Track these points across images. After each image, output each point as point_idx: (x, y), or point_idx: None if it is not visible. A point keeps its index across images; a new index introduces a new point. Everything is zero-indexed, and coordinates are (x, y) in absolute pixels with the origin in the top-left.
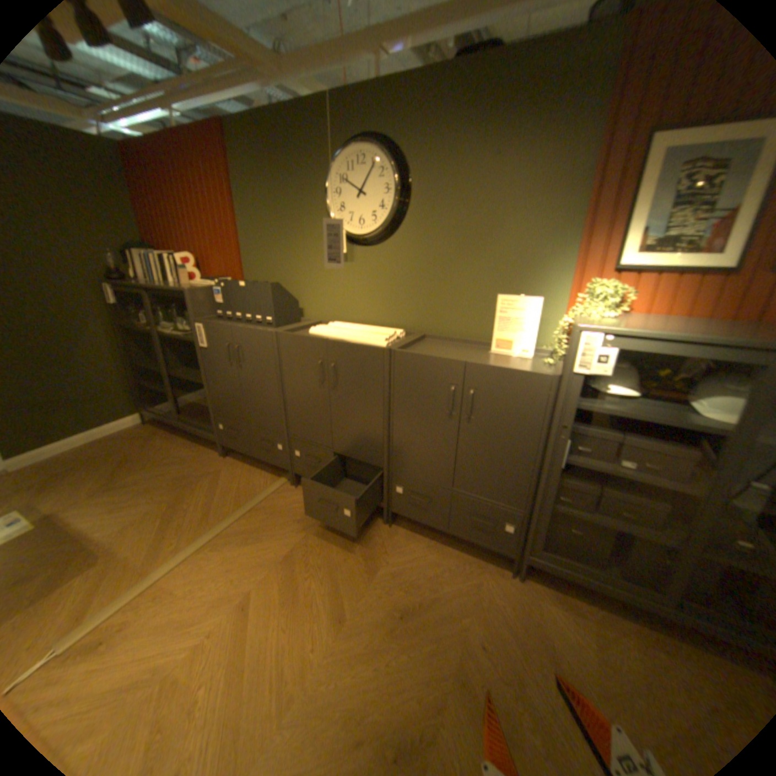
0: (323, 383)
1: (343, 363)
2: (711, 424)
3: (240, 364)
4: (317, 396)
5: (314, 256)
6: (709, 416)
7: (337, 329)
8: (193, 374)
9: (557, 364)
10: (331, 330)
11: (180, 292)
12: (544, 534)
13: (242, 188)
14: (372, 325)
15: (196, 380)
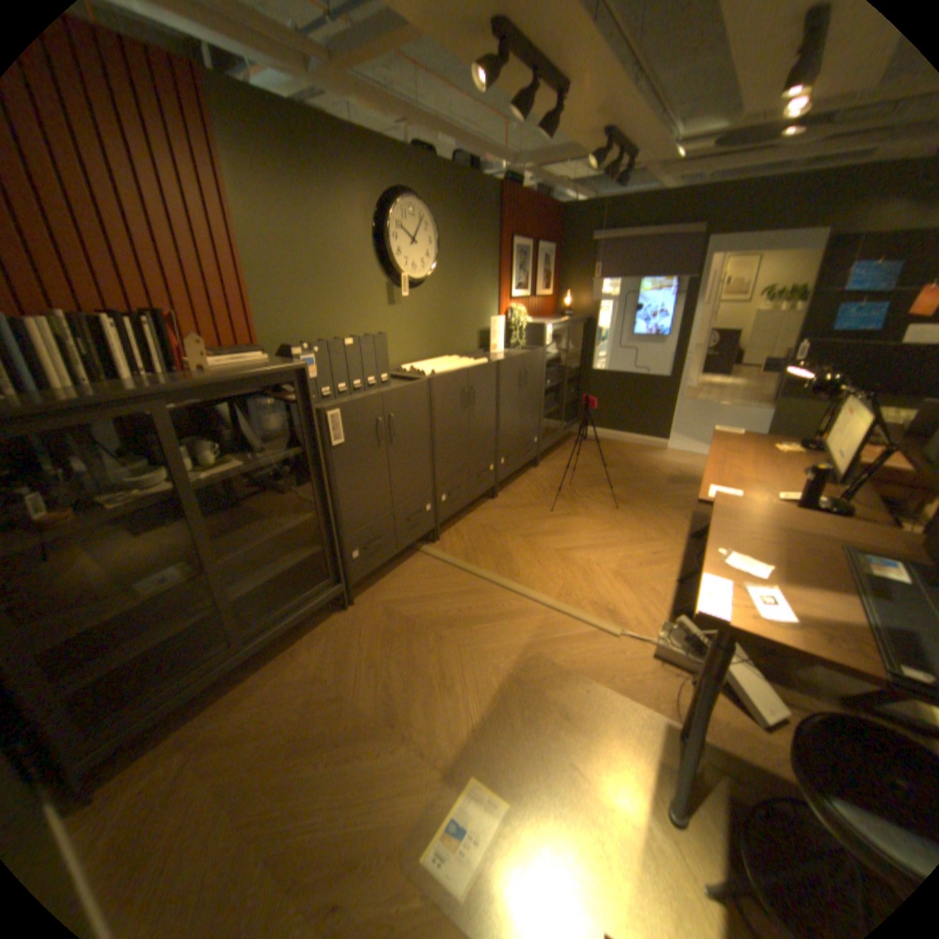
0: (465, 409)
1: (477, 383)
2: (555, 355)
3: (392, 437)
4: (461, 424)
5: (363, 302)
6: (552, 353)
7: (433, 366)
8: (255, 533)
9: (520, 349)
10: (437, 367)
11: (284, 373)
12: (541, 432)
13: (250, 200)
14: (417, 362)
15: (291, 525)
